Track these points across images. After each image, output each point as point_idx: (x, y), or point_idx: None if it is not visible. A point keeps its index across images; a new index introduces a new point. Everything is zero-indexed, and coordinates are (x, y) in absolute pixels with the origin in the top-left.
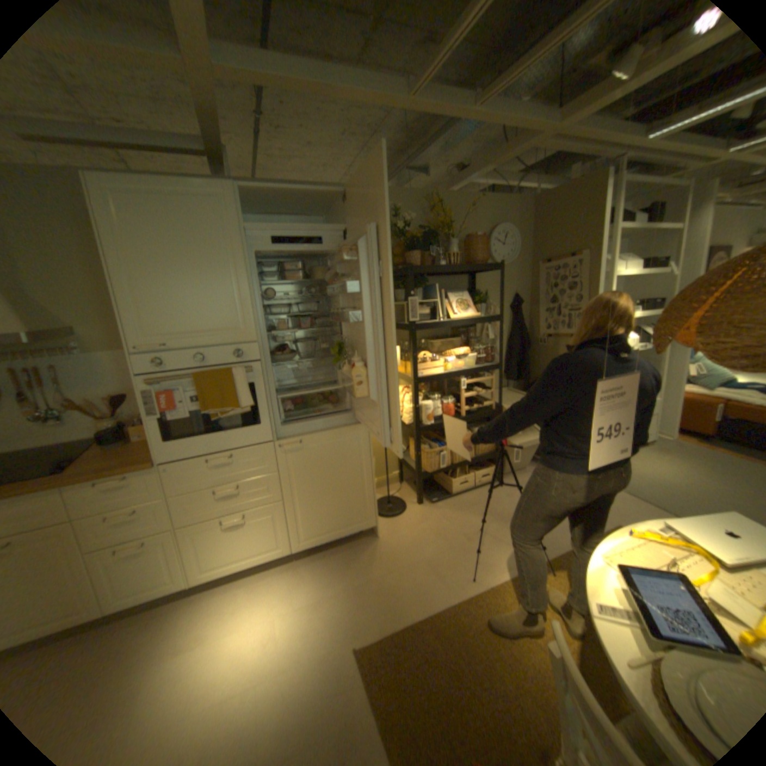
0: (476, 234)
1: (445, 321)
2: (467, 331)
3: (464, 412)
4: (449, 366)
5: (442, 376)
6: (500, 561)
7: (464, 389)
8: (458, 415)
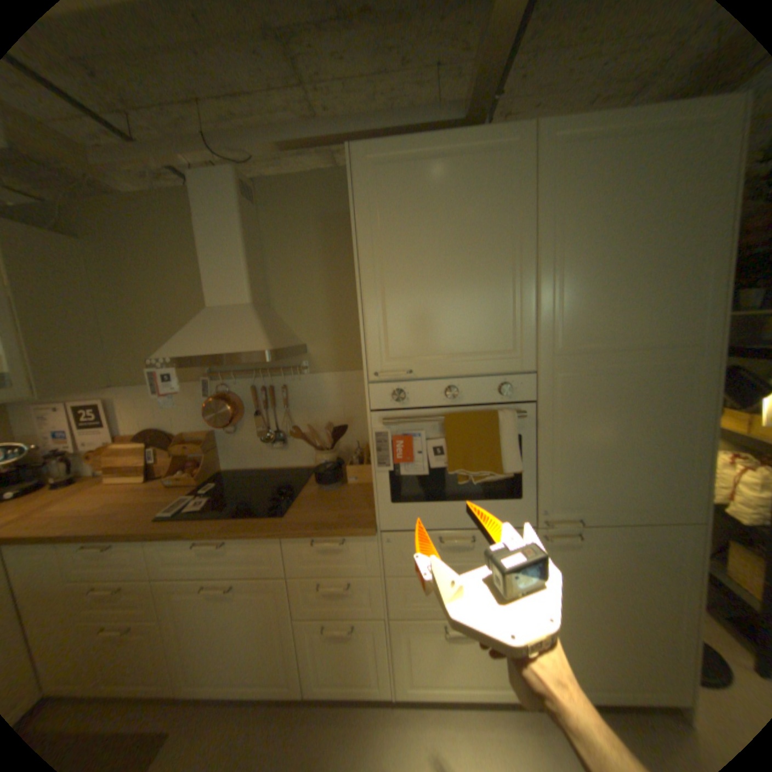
0: None
1: None
2: None
3: None
4: None
5: None
6: None
7: None
8: None
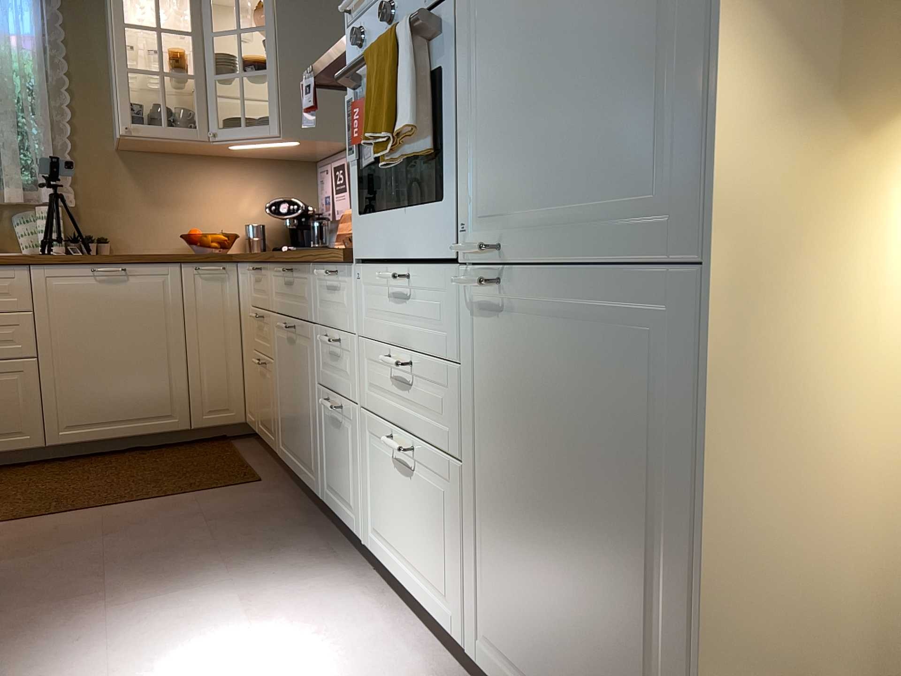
0: None
1: None
2: None
3: None
4: None
5: None
6: None
7: None
8: None
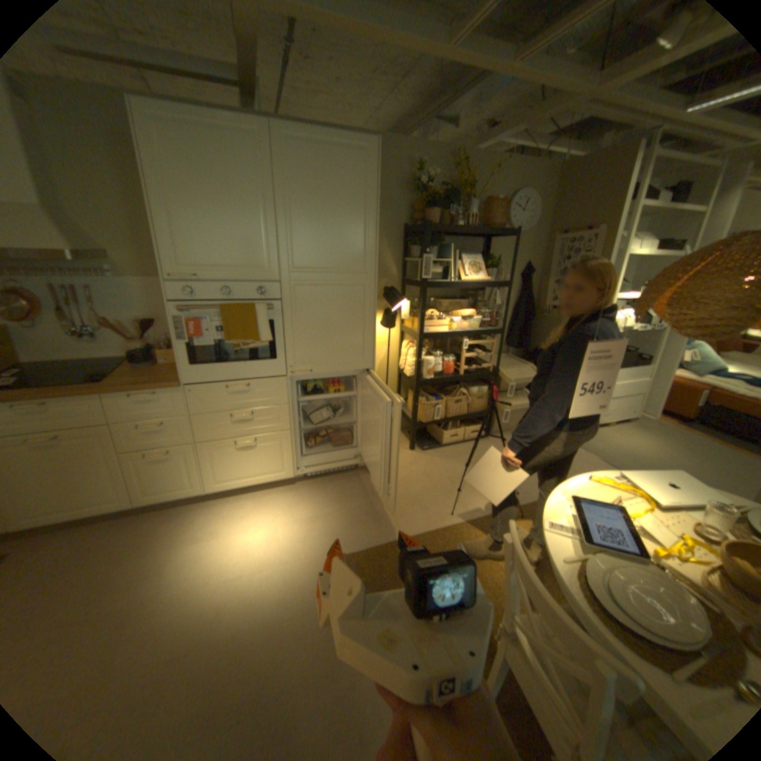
0: (498, 197)
1: (456, 282)
2: (476, 295)
3: (463, 372)
4: (454, 326)
5: (447, 334)
6: (477, 502)
7: (465, 350)
8: (457, 373)
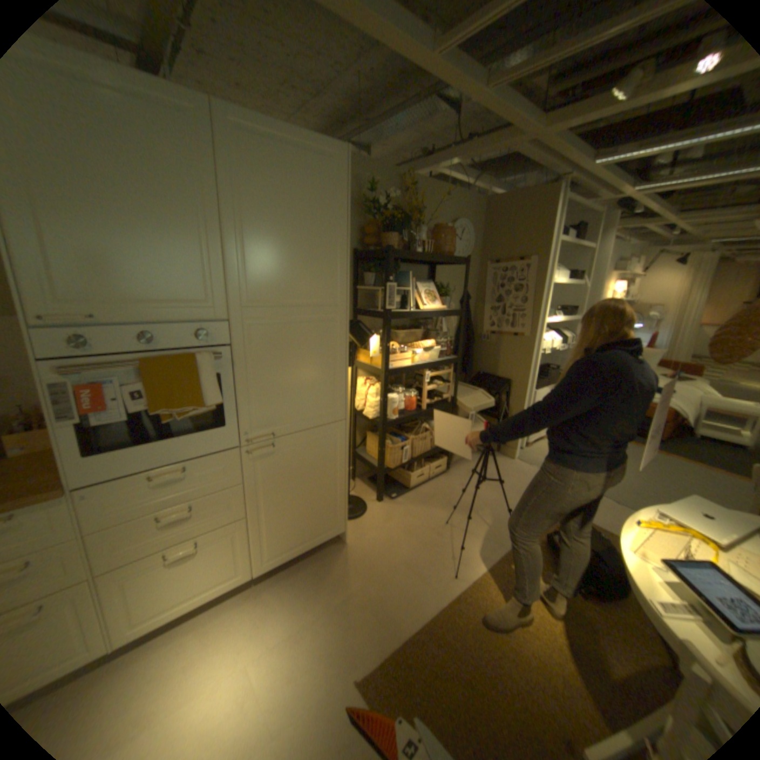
0: (439, 225)
1: (417, 312)
2: (425, 323)
3: (423, 405)
4: (416, 358)
5: (411, 368)
6: (472, 552)
7: (422, 381)
8: (419, 408)
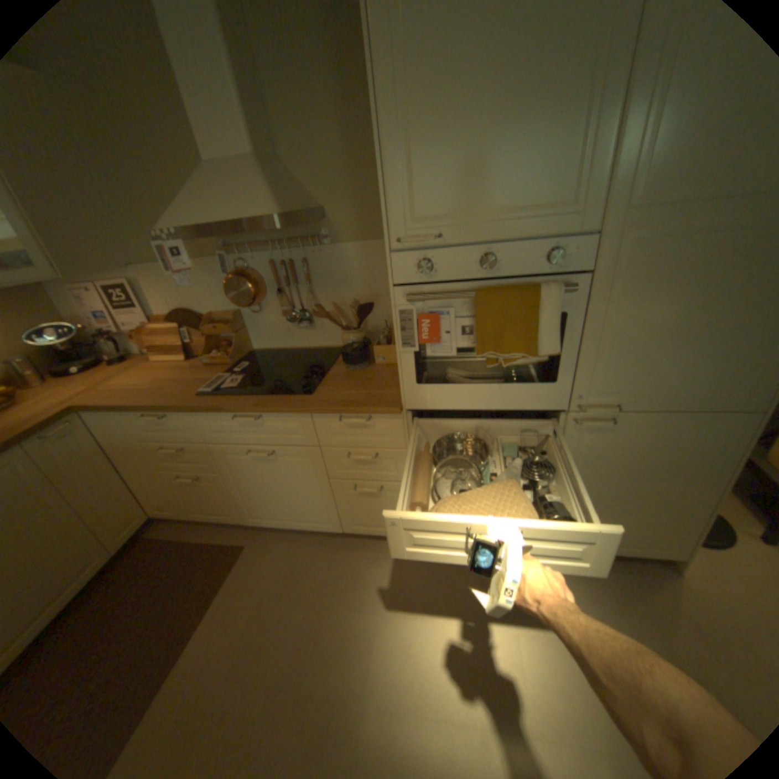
0: None
1: None
2: None
3: None
4: None
5: None
6: None
7: None
8: None
